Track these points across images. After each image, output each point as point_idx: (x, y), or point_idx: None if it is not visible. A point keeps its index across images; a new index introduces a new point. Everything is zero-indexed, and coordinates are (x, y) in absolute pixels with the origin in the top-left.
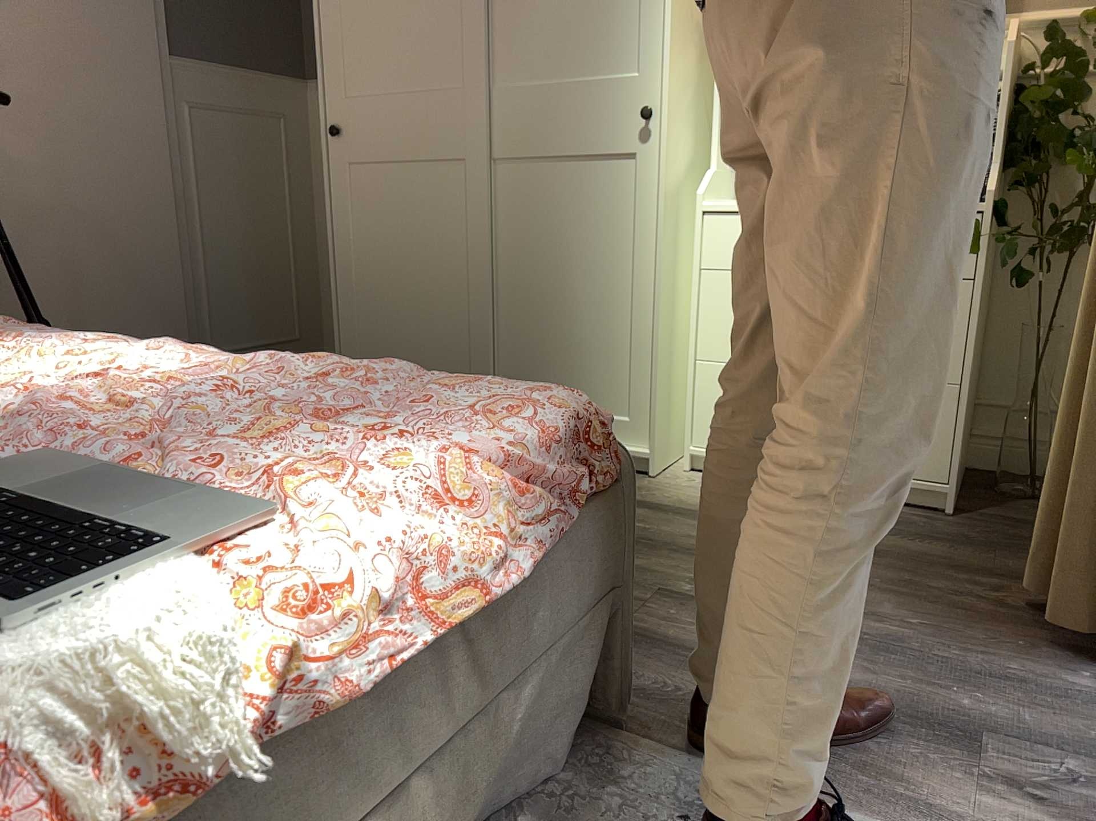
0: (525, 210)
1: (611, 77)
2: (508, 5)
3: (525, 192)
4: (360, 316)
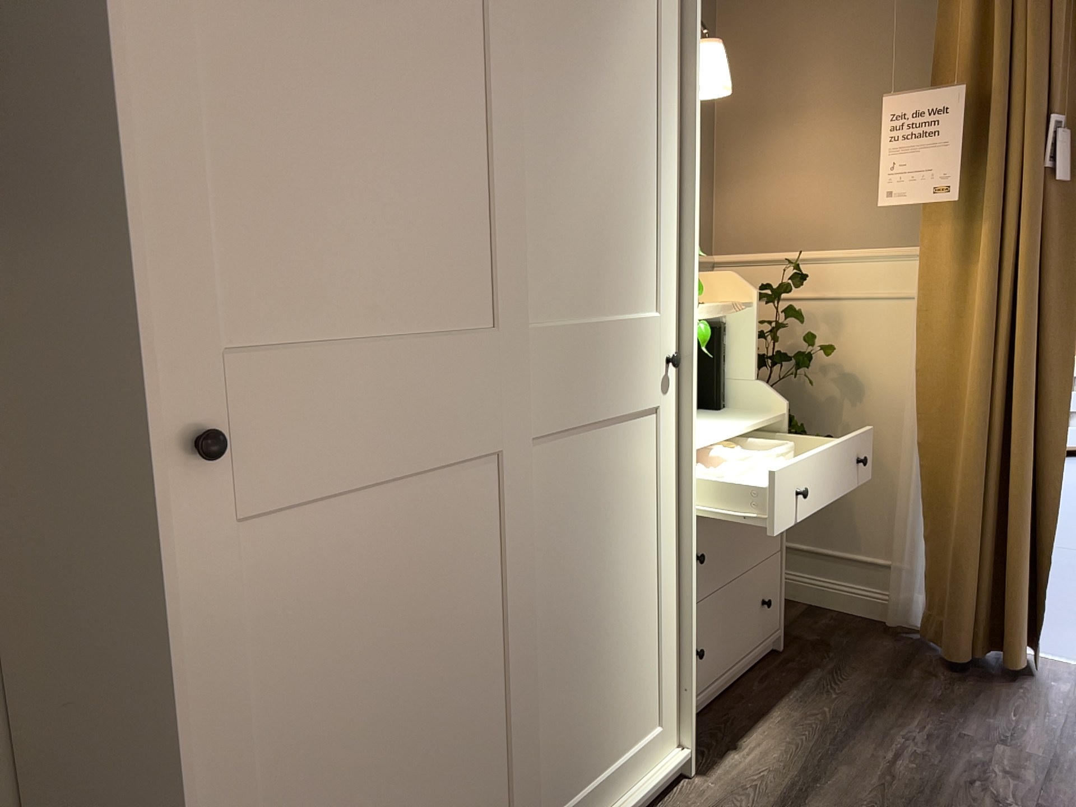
0: (562, 501)
1: (635, 322)
2: (541, 217)
3: (562, 477)
4: None
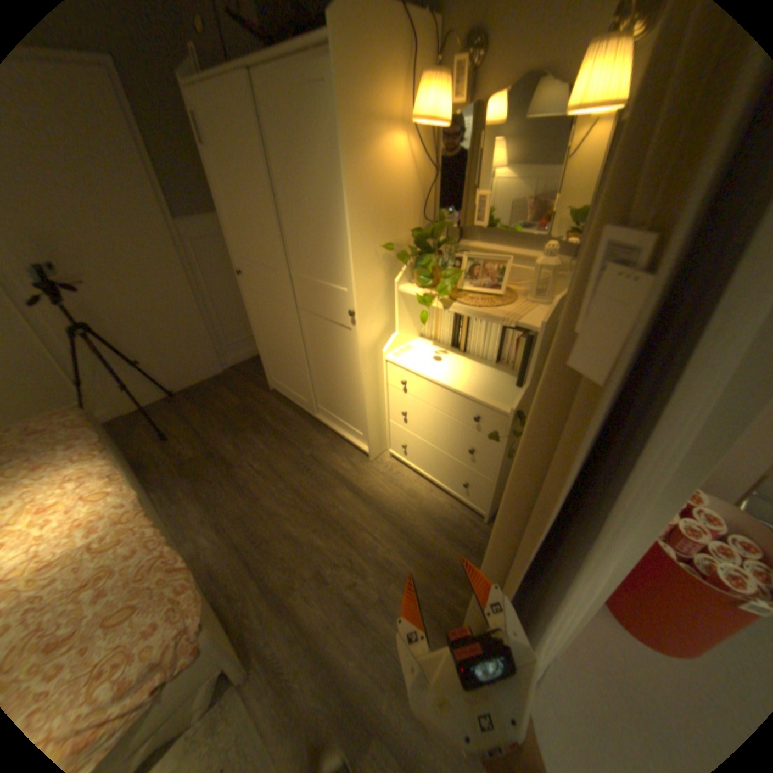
0: (315, 335)
1: (338, 287)
2: (291, 232)
3: (314, 327)
4: (268, 354)
